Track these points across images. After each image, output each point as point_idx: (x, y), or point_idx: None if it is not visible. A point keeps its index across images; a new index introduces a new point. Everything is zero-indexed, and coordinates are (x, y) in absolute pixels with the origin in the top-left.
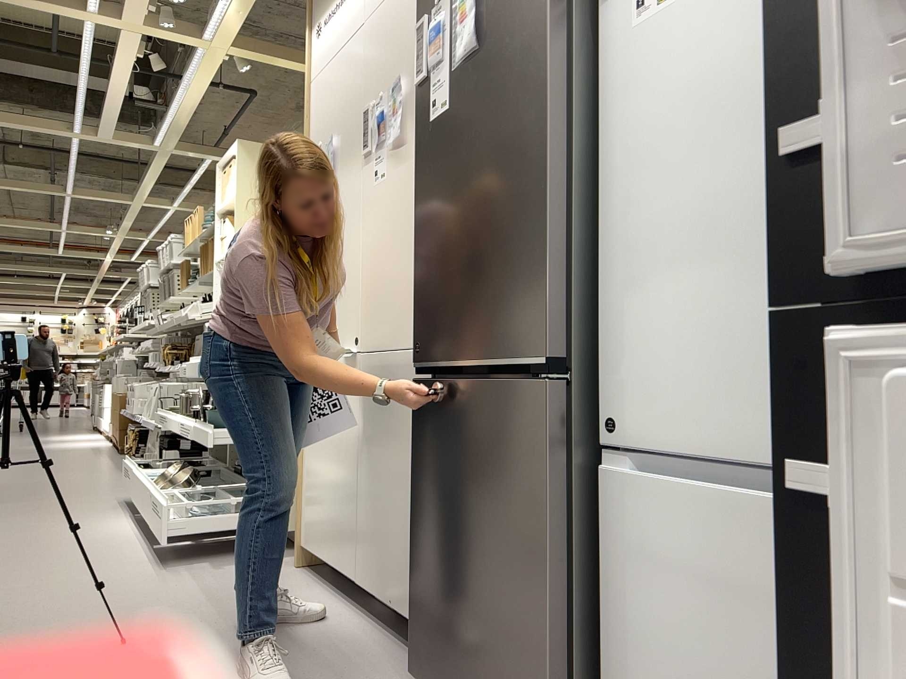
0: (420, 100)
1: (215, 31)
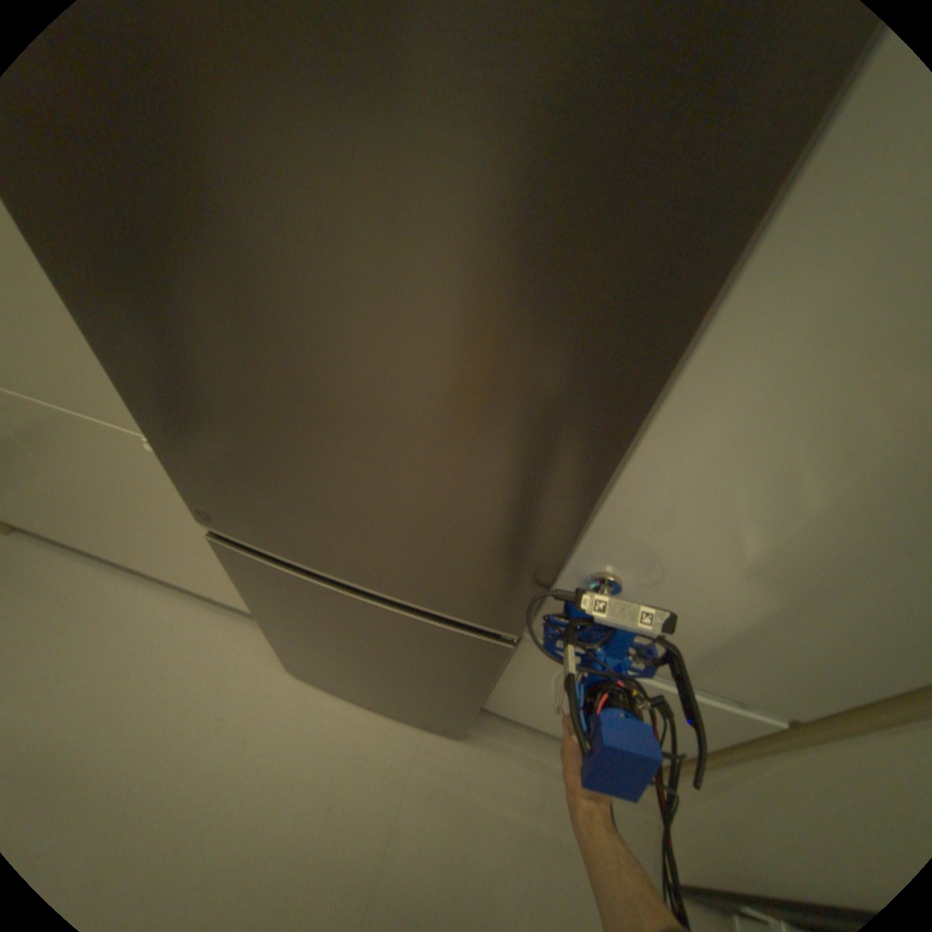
0: None
1: None
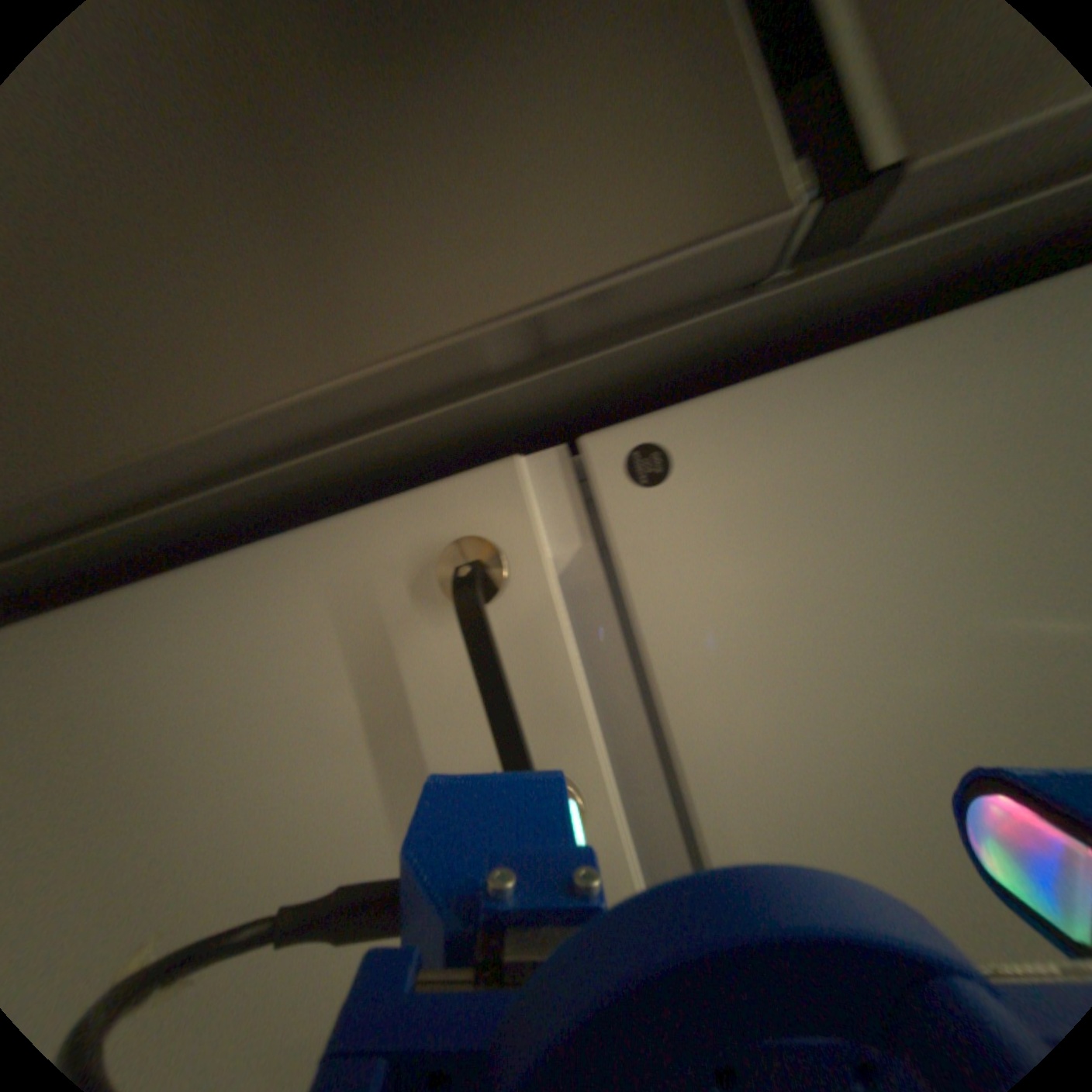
0: None
1: None
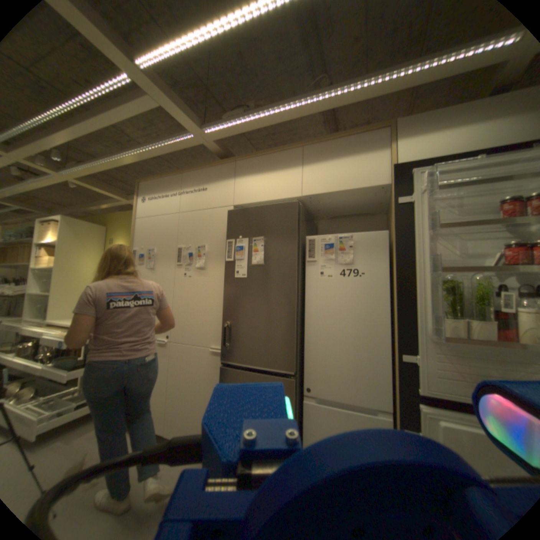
0: (228, 267)
1: (67, 172)
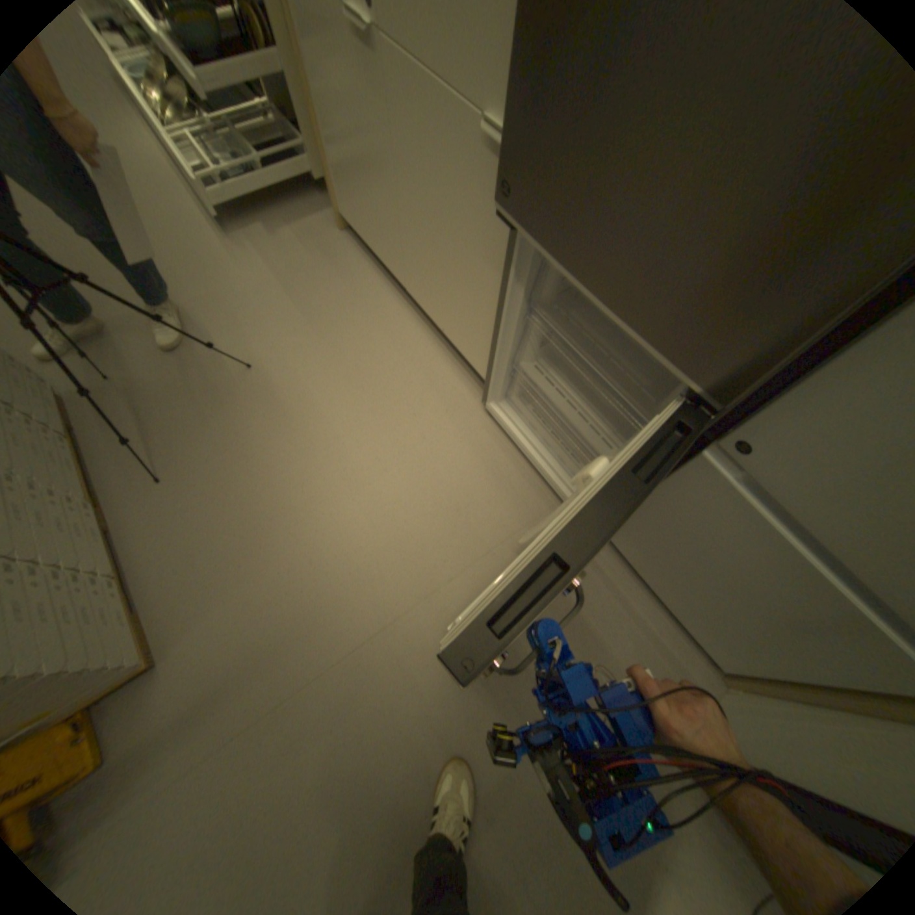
0: None
1: None
